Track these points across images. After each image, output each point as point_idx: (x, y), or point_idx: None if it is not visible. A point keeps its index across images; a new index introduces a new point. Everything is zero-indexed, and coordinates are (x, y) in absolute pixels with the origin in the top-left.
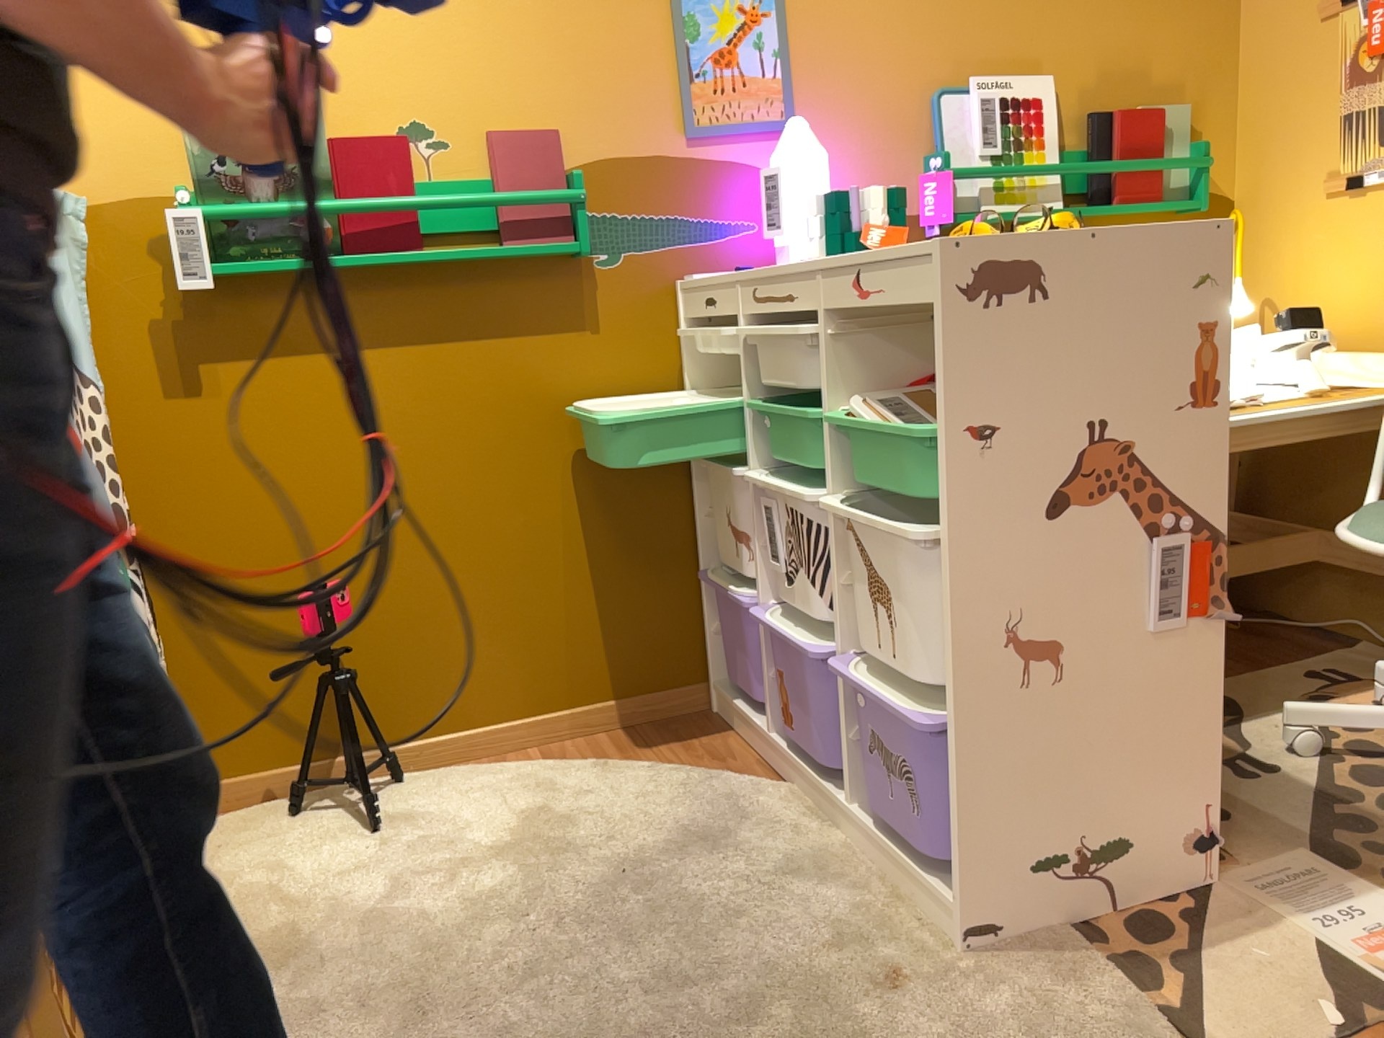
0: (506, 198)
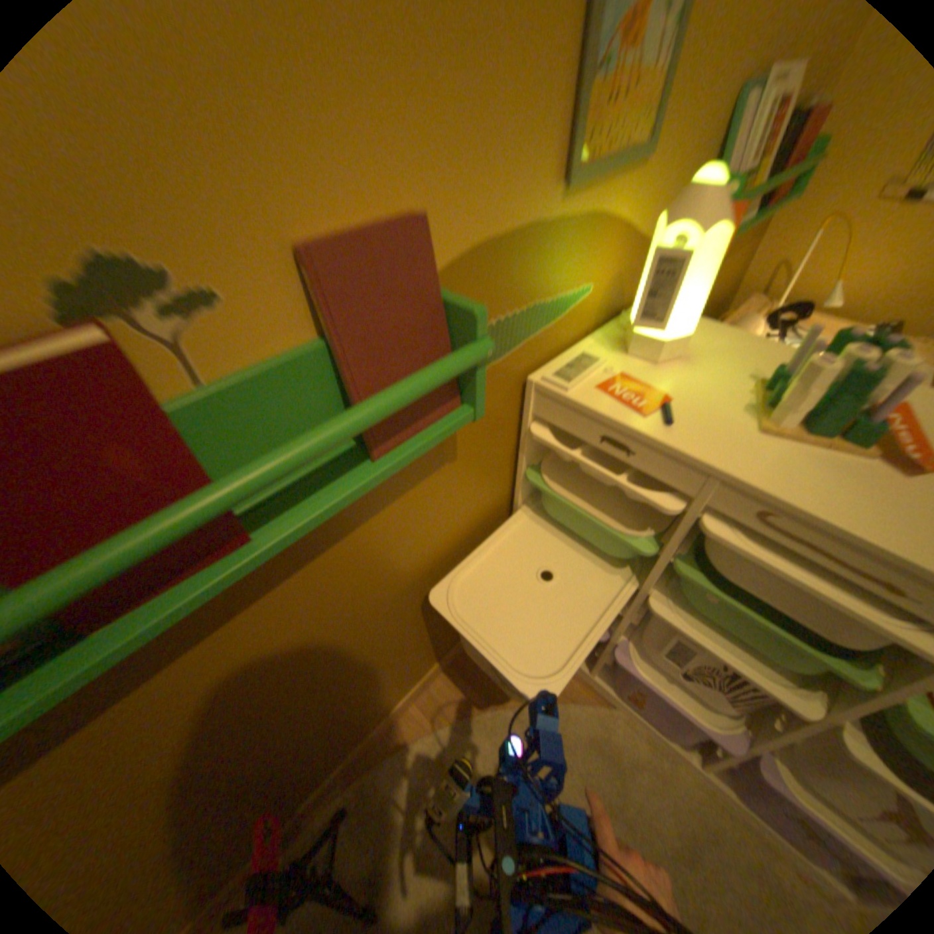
0: (394, 402)
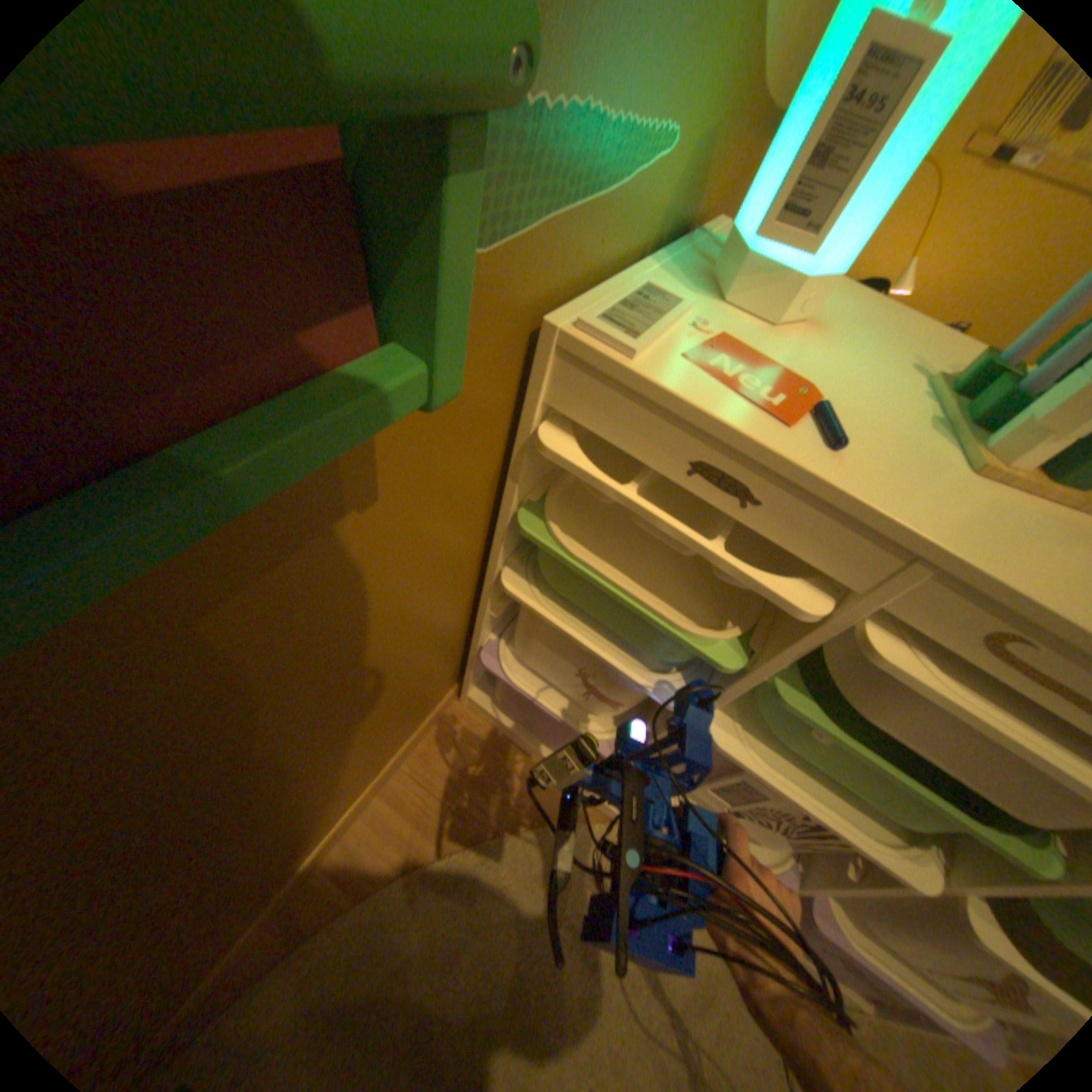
0: None
